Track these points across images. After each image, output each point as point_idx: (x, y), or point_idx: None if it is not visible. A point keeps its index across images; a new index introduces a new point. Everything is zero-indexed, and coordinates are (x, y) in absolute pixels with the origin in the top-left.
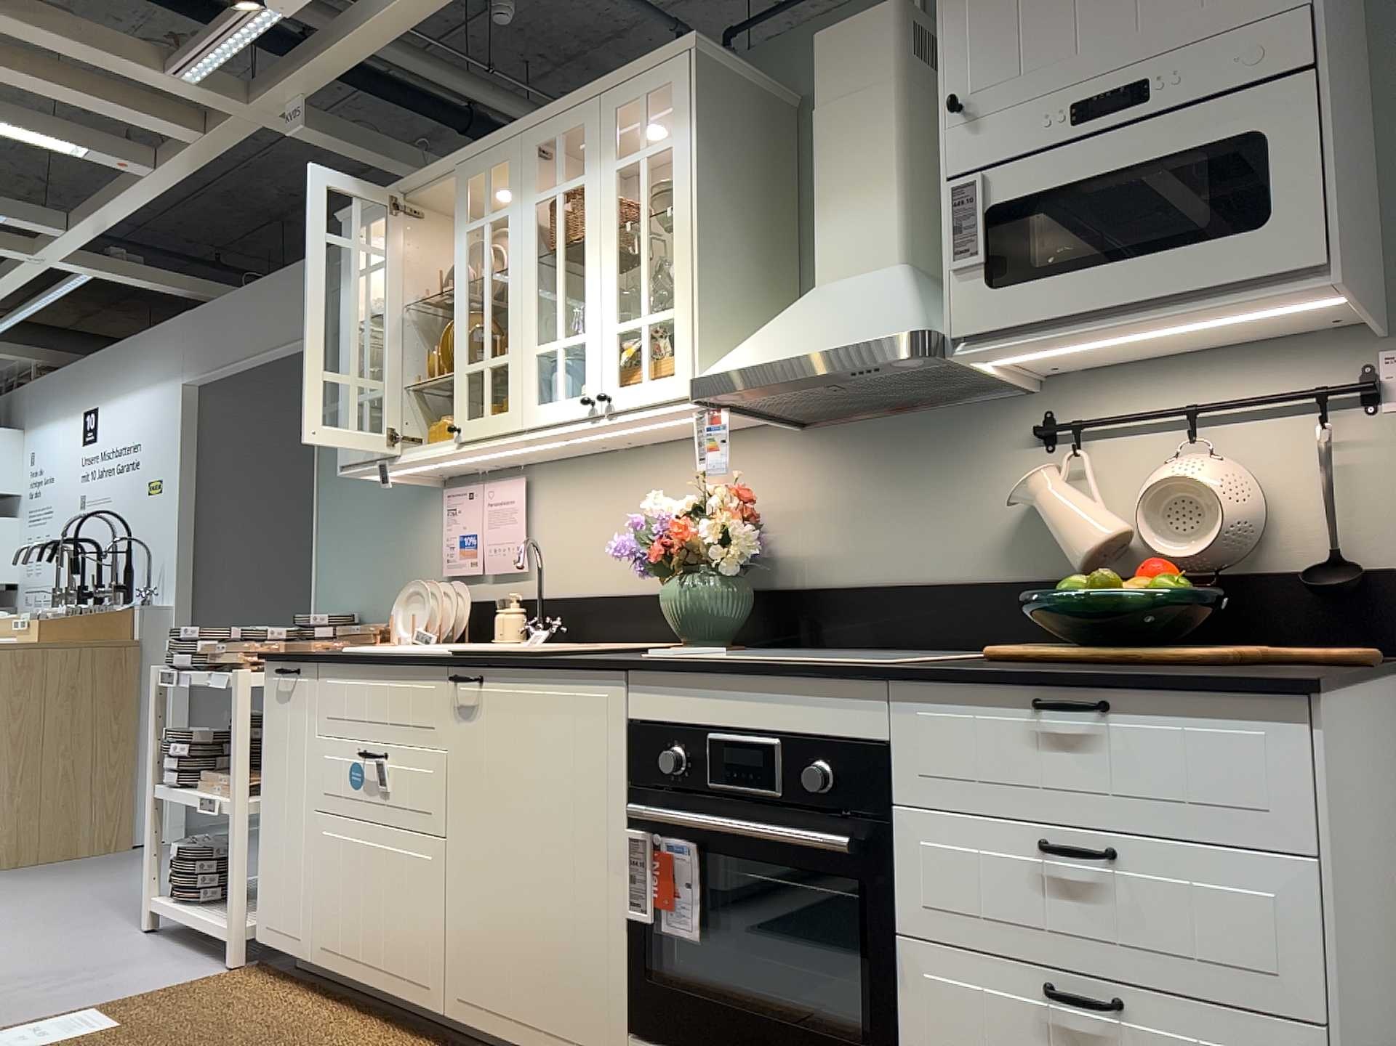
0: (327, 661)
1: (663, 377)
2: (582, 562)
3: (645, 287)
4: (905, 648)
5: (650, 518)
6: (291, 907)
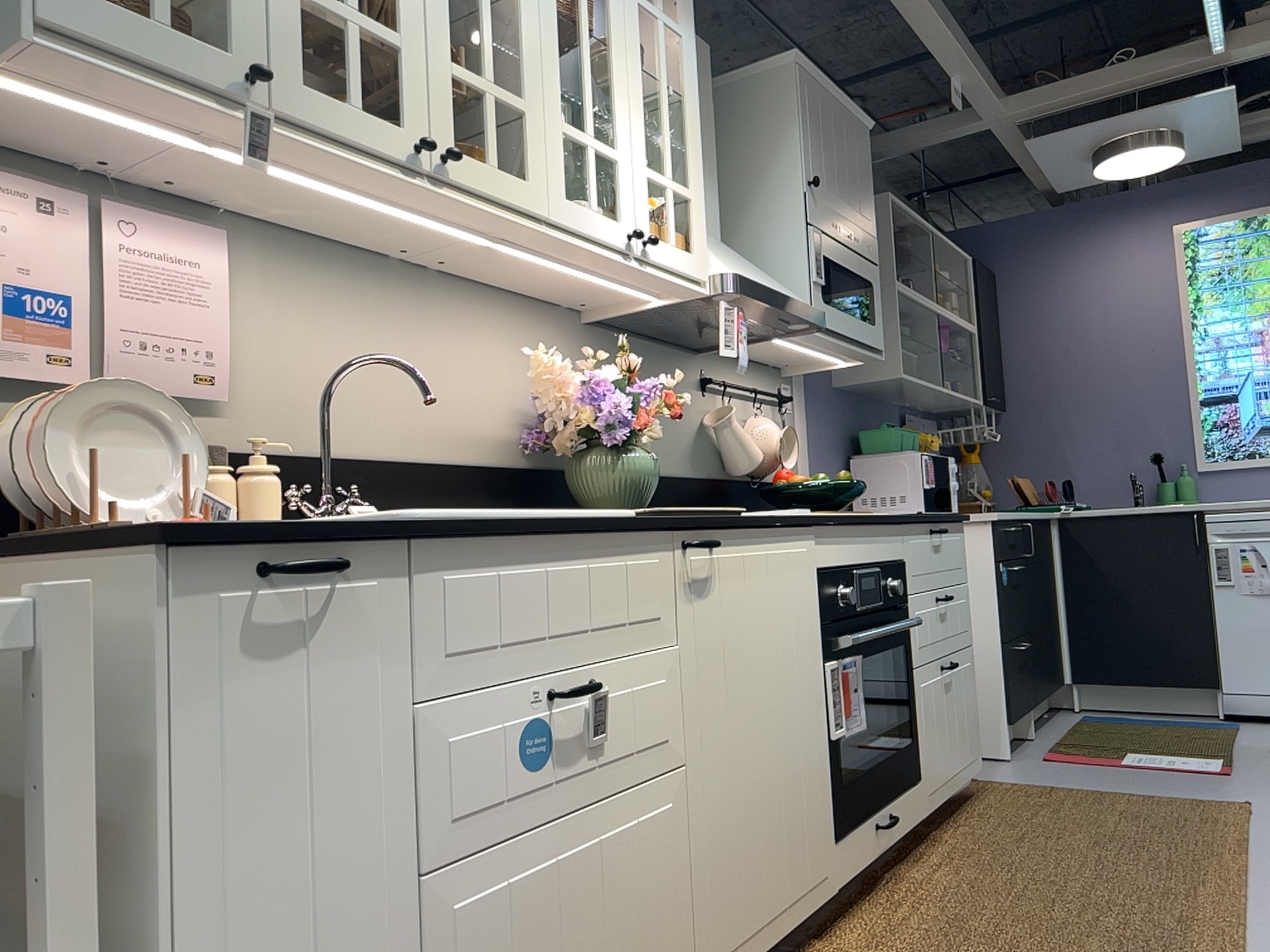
0: (452, 534)
1: (687, 252)
2: (334, 405)
3: (671, 153)
4: None
5: (601, 379)
6: None
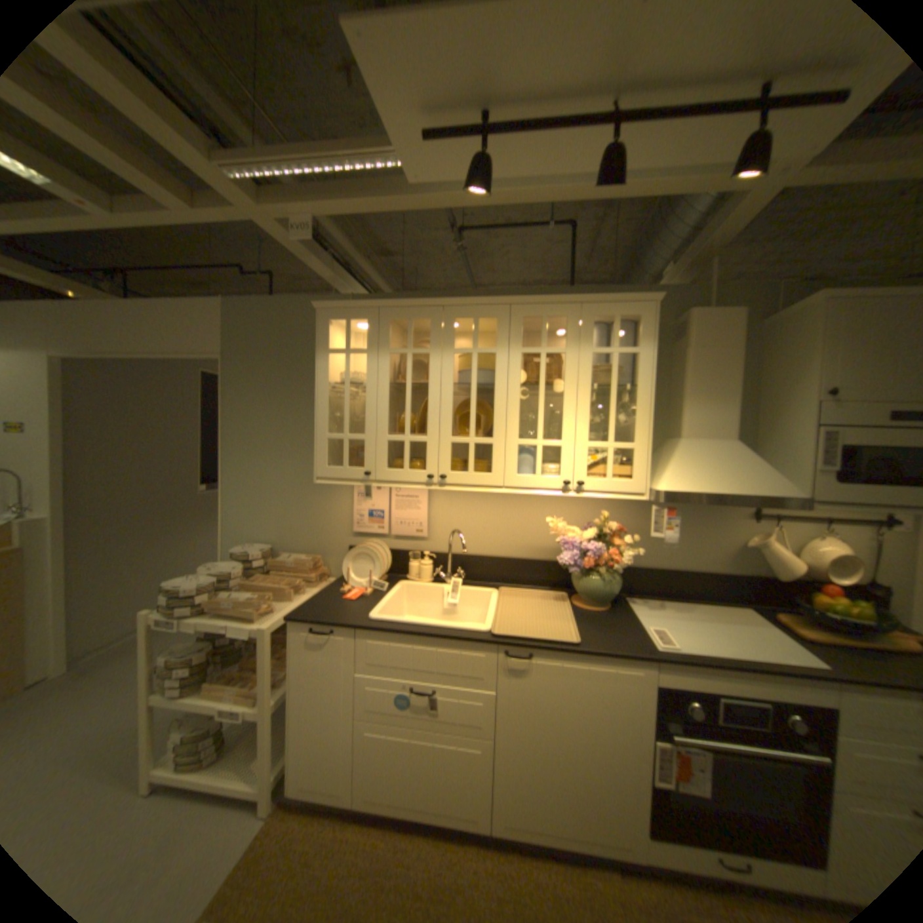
0: (369, 630)
1: (623, 480)
2: (469, 536)
3: (614, 427)
4: (680, 599)
5: (574, 540)
6: (328, 778)
